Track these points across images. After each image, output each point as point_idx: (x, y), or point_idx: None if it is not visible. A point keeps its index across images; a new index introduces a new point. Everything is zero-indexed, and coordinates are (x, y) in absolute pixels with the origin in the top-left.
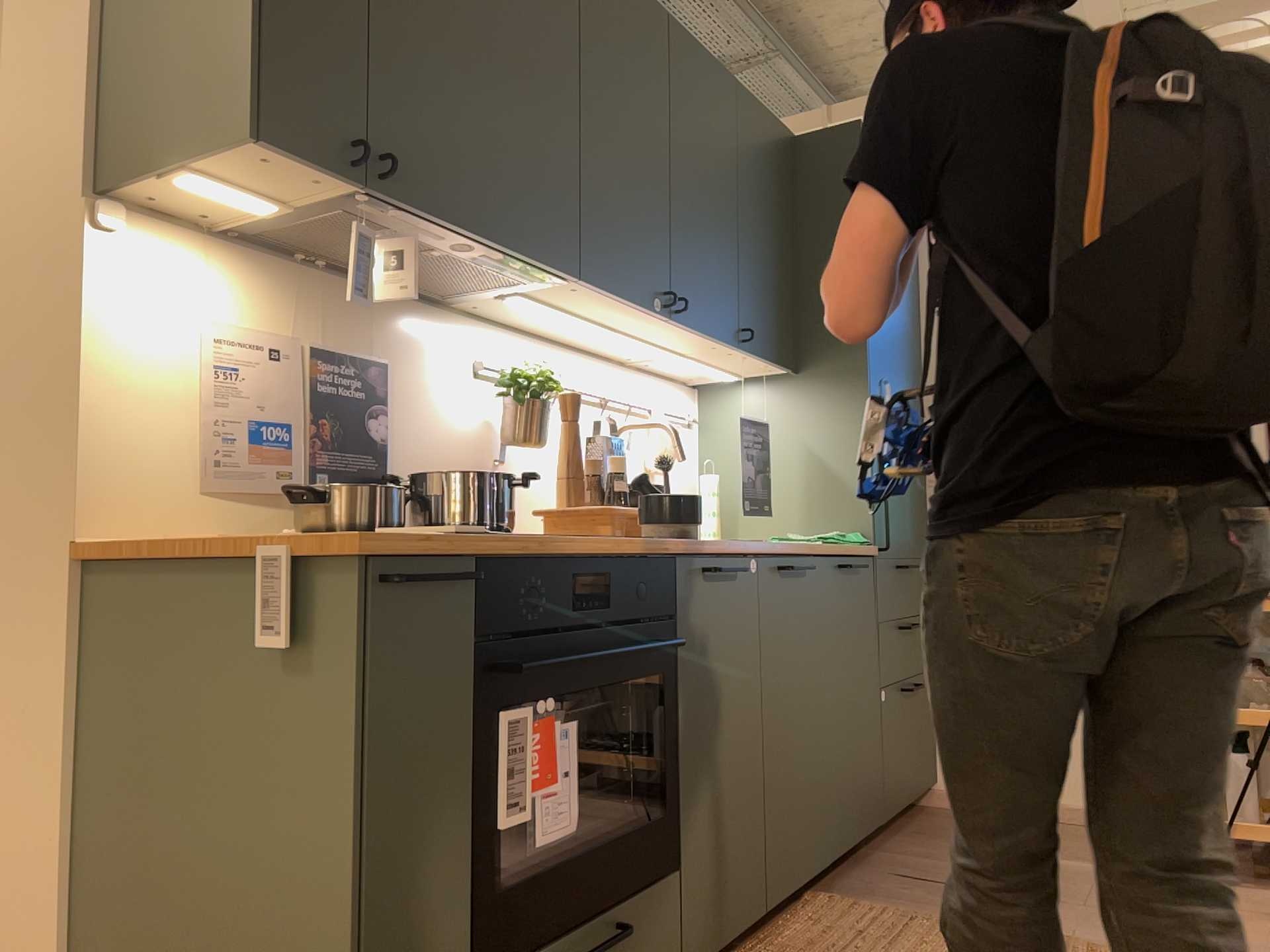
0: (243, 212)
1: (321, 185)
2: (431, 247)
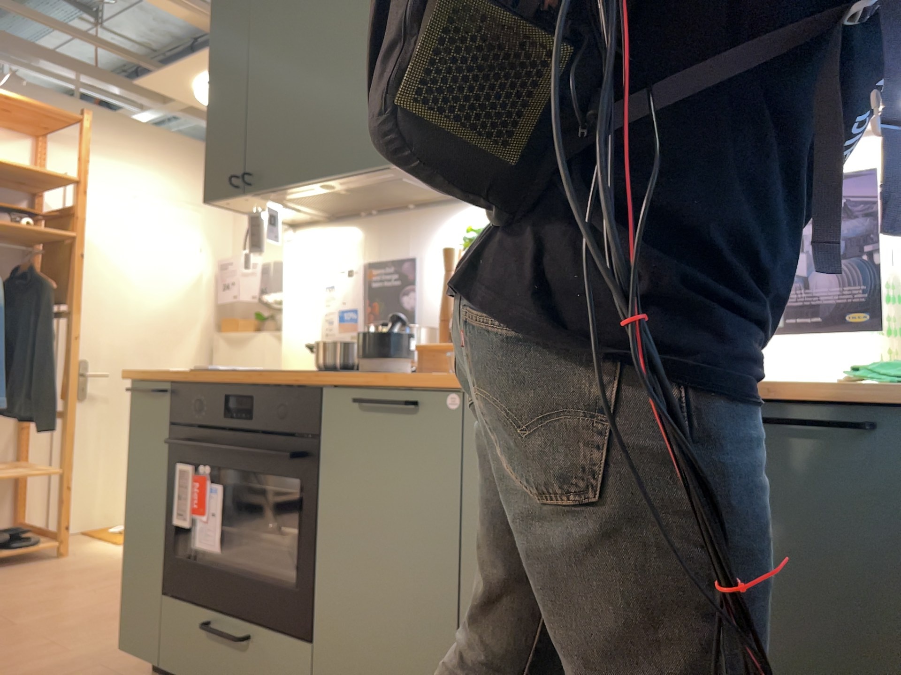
0: (300, 213)
1: (253, 200)
2: (341, 190)
